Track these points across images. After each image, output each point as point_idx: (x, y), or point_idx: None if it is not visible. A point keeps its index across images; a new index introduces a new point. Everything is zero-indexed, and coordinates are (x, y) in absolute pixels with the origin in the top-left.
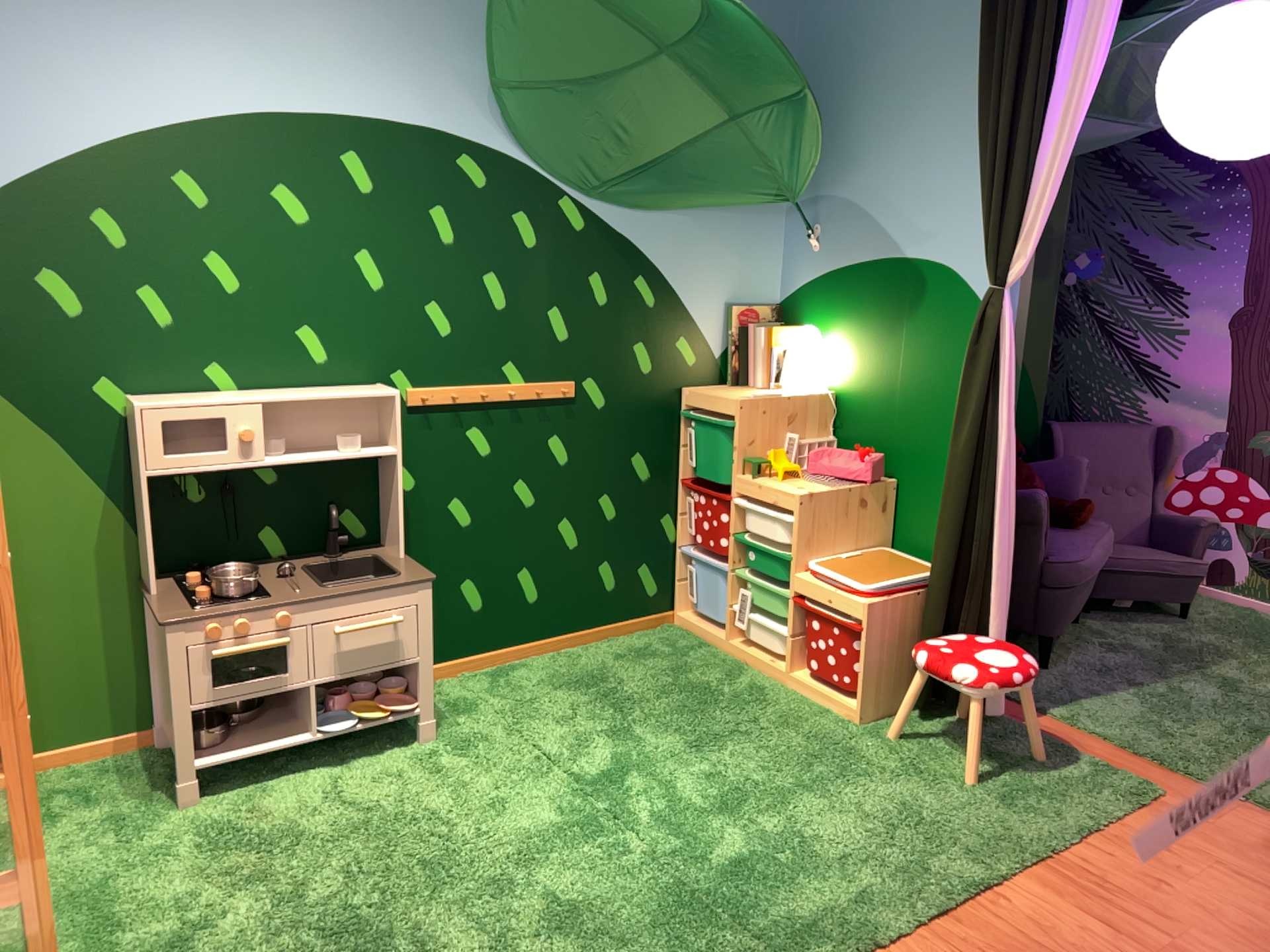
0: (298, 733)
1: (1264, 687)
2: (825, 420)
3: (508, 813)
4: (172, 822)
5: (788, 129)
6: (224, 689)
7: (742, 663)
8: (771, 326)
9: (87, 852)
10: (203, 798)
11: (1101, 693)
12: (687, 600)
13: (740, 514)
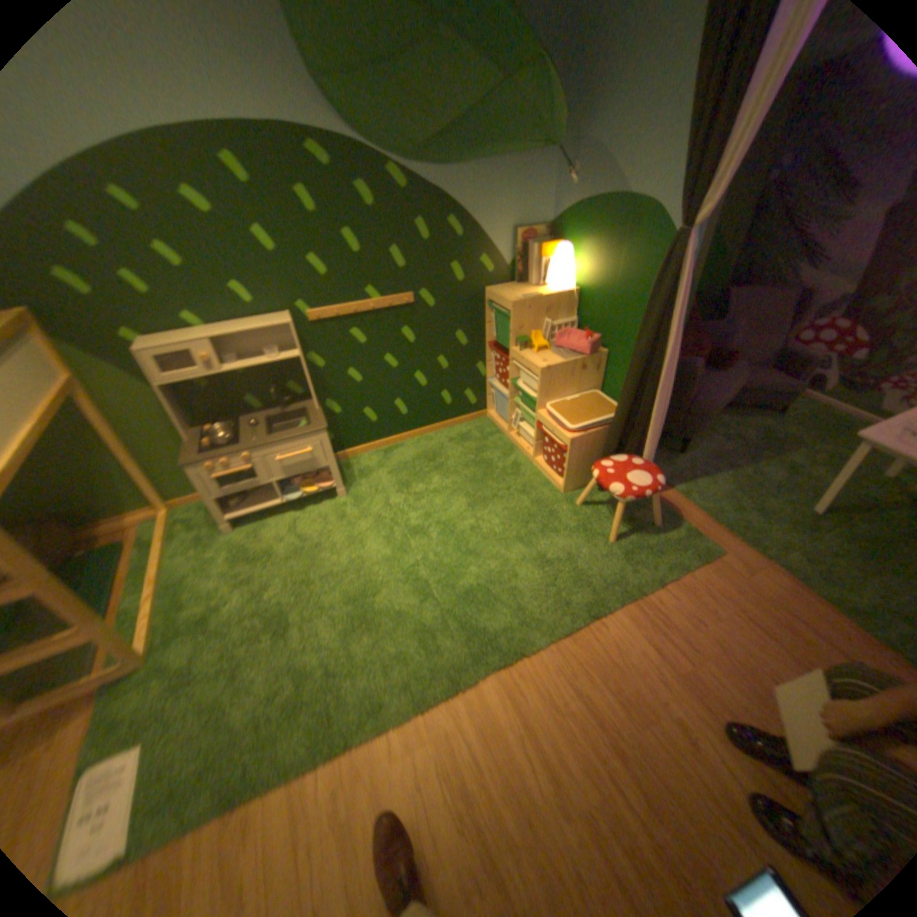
0: (276, 497)
1: (817, 474)
2: (570, 309)
3: (367, 547)
4: (220, 542)
5: (546, 86)
6: (228, 487)
7: (513, 446)
8: (542, 243)
9: (182, 559)
10: (236, 528)
11: (711, 475)
12: (491, 407)
13: (513, 370)
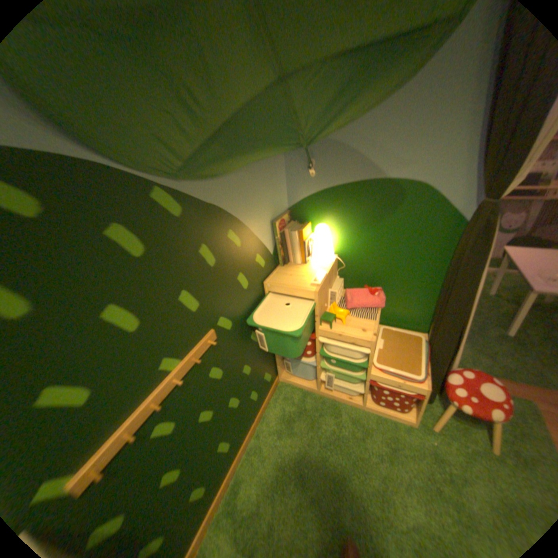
0: None
1: None
2: (335, 272)
3: None
4: None
5: (336, 87)
6: None
7: (331, 400)
8: (296, 228)
9: None
10: None
11: None
12: (286, 374)
13: (319, 342)
